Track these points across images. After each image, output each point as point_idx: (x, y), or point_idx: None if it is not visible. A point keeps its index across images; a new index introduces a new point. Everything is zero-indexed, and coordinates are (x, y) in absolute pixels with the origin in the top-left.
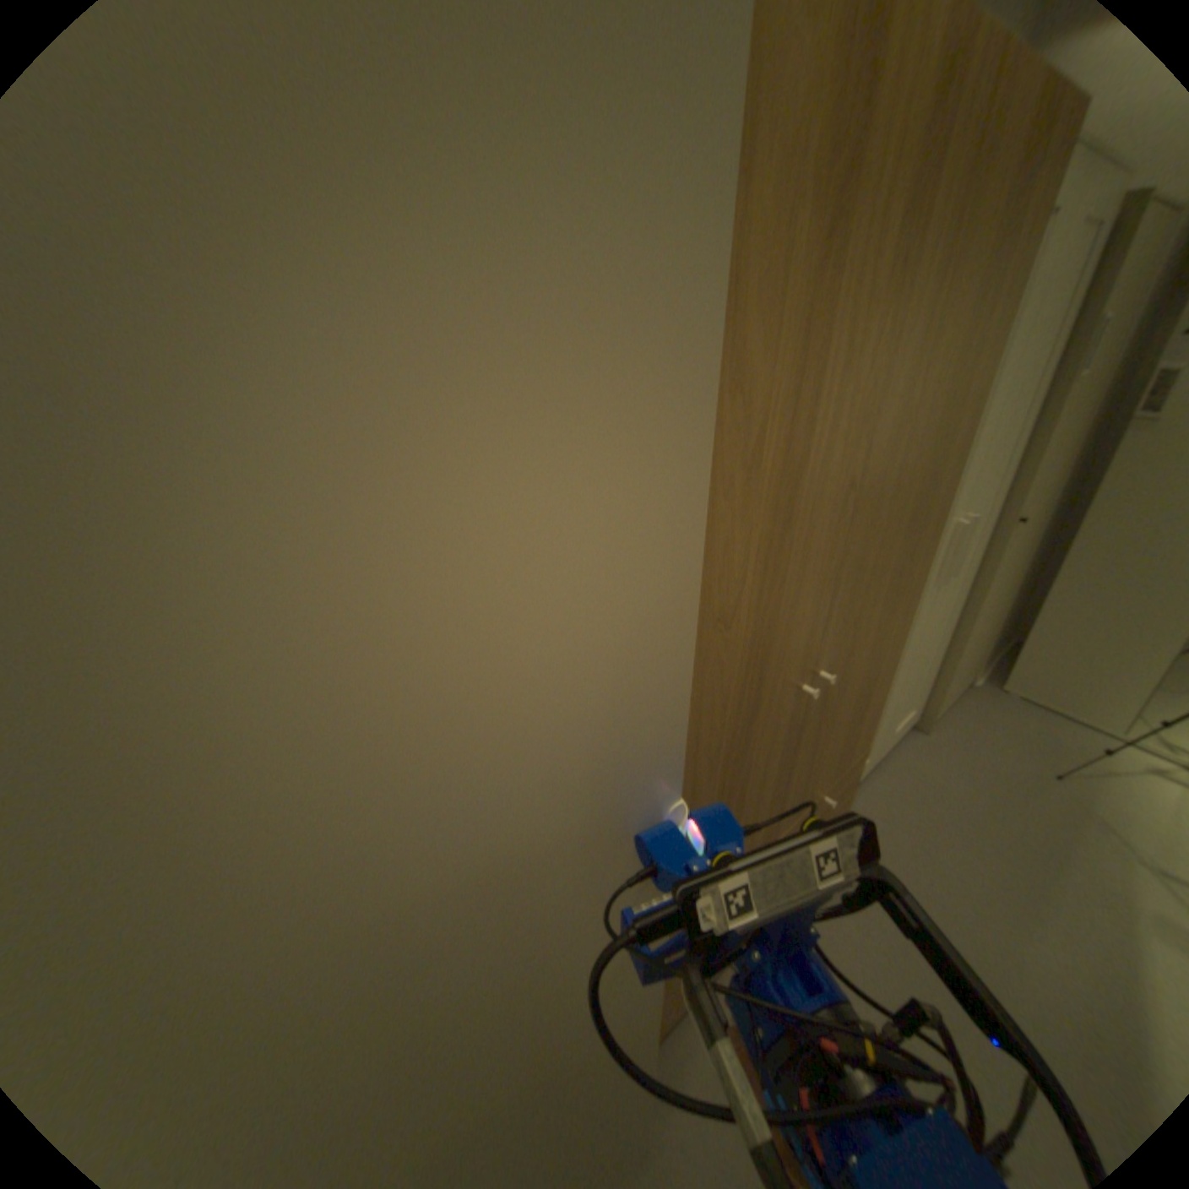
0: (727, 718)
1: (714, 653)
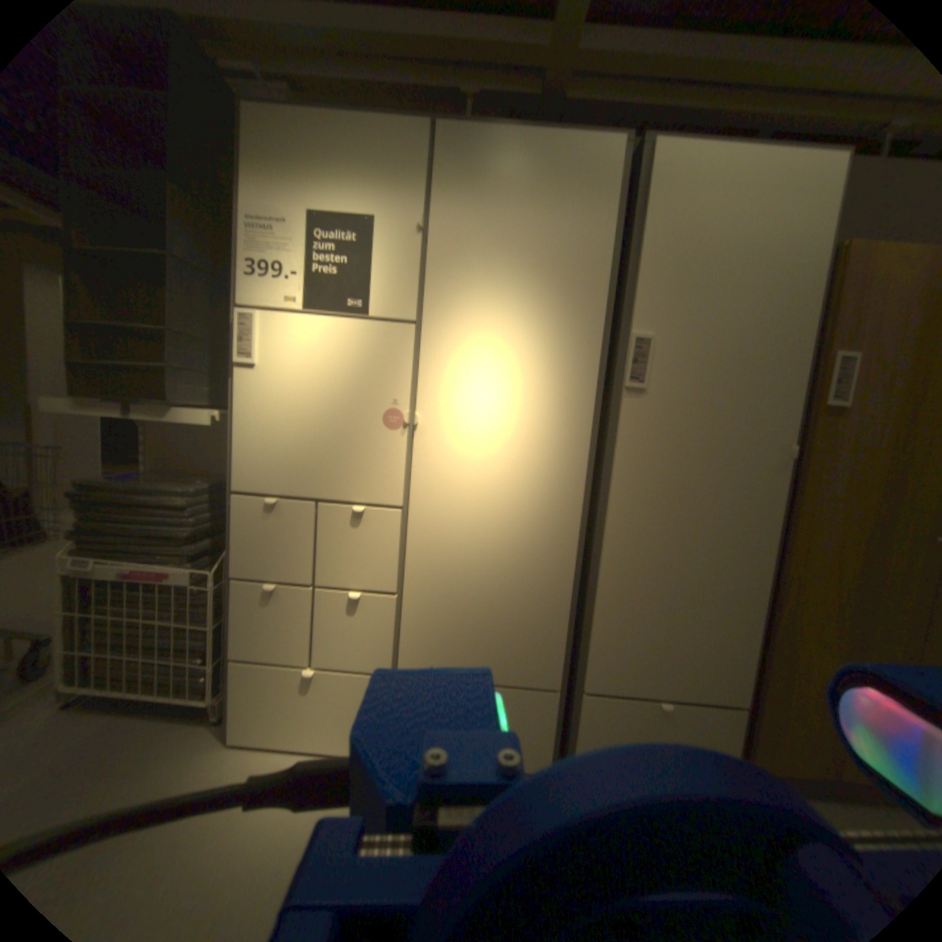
0: (869, 516)
1: (862, 469)
